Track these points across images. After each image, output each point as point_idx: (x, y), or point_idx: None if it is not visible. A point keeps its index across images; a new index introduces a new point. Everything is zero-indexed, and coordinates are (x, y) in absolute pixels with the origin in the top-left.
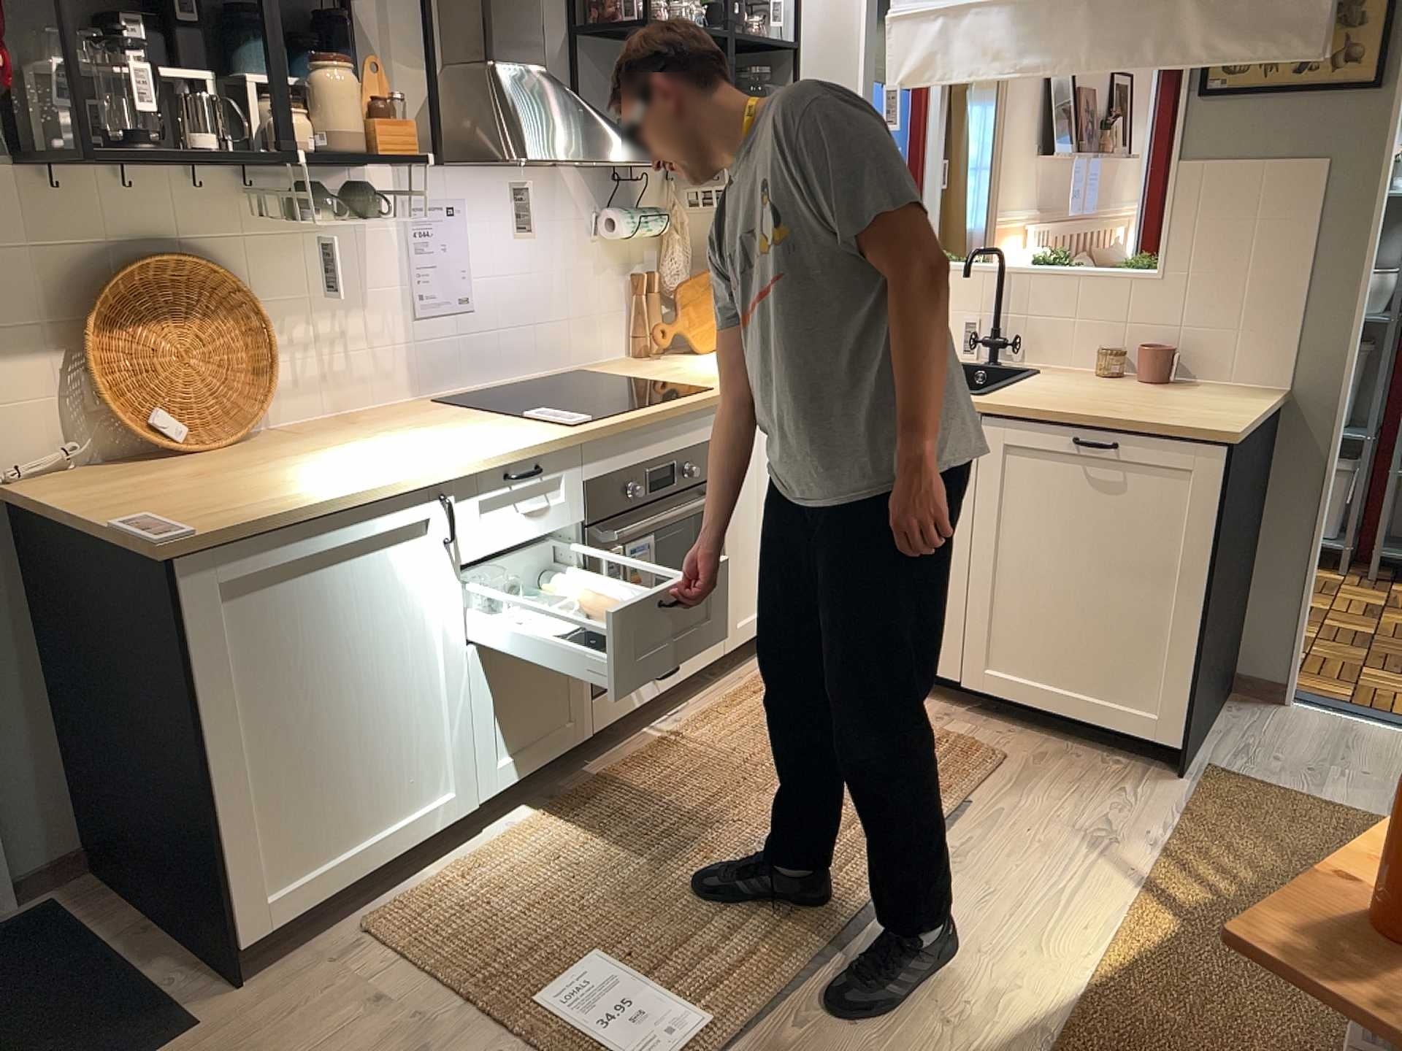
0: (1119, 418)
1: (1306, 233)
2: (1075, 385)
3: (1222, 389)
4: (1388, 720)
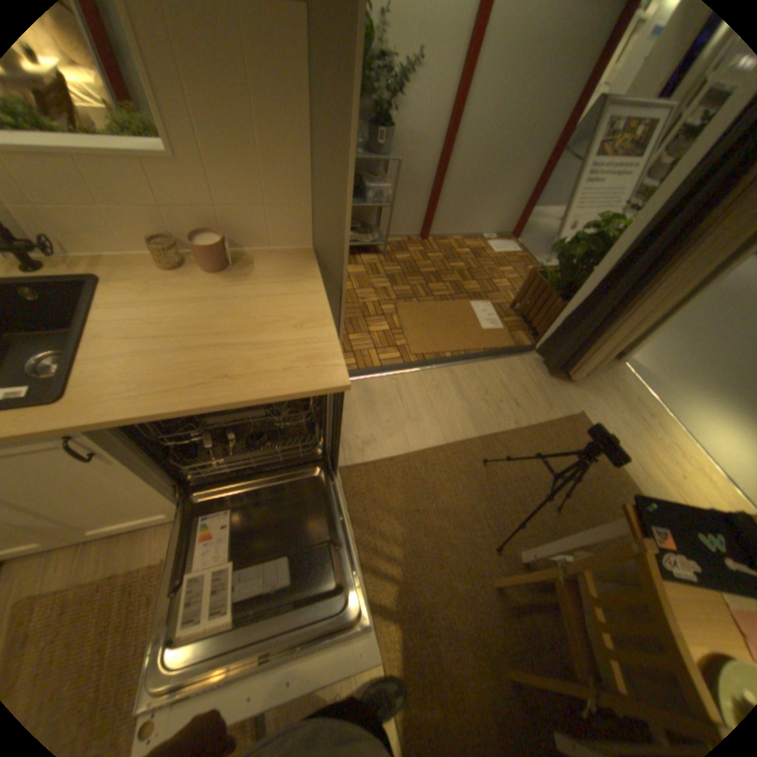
0: (240, 400)
1: (298, 110)
2: (149, 307)
3: (268, 263)
4: (373, 375)
